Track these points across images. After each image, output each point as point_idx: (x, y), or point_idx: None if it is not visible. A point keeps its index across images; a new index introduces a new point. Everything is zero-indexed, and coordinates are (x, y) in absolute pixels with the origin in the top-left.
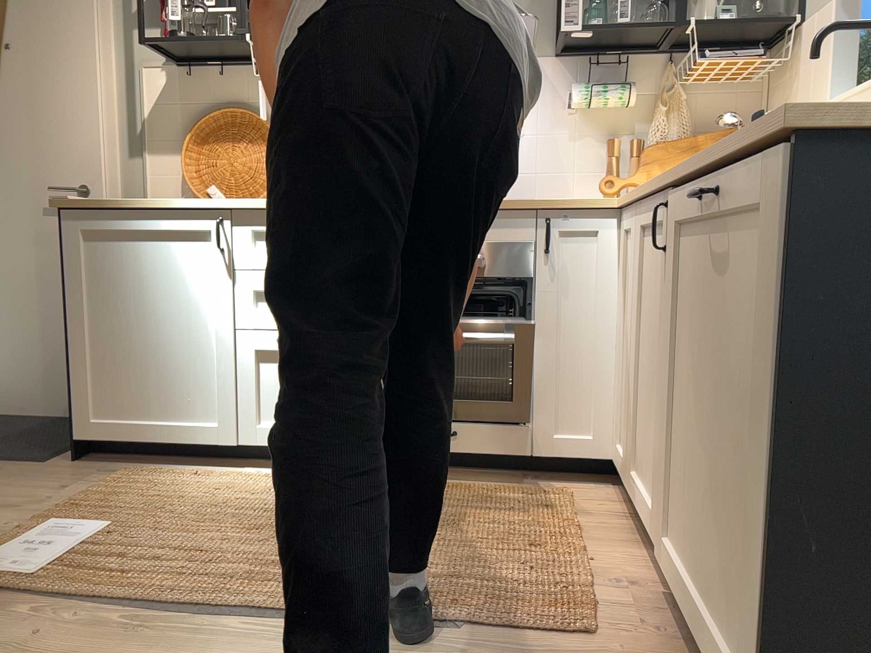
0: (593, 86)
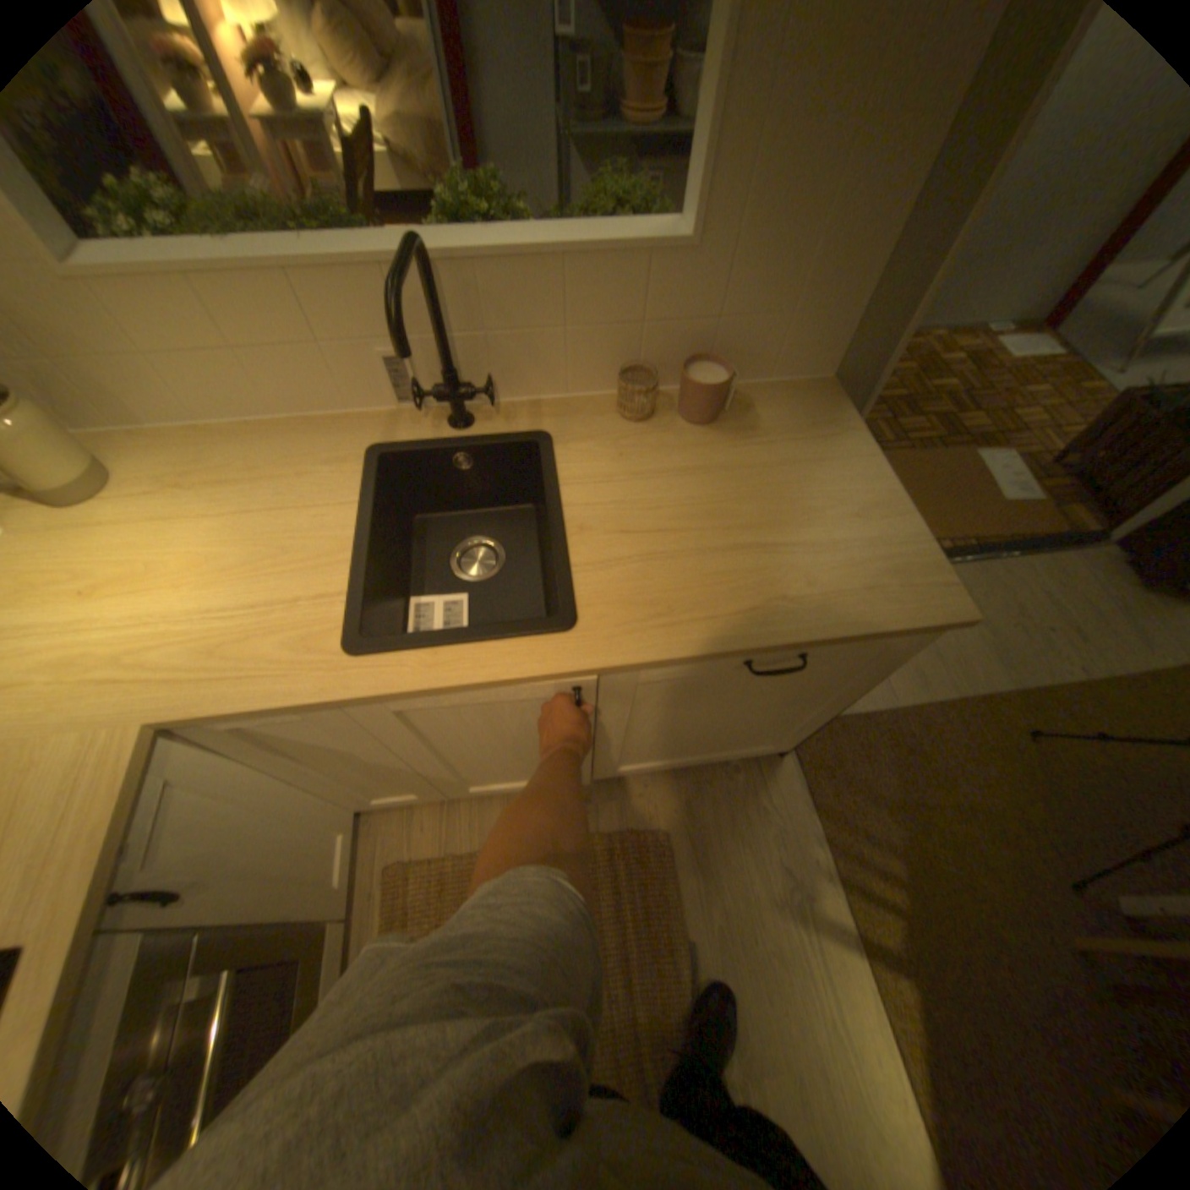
0: None
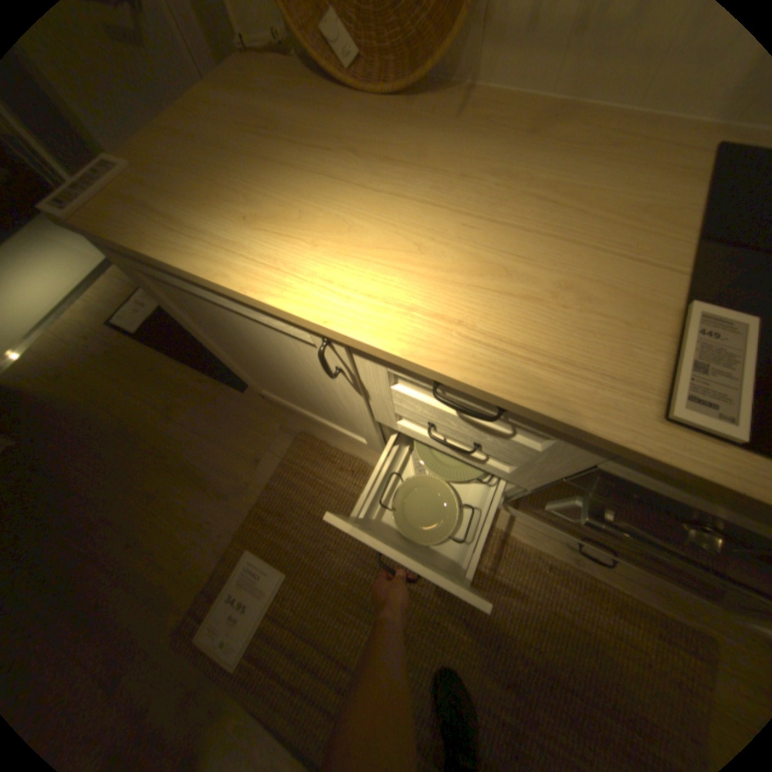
0: None
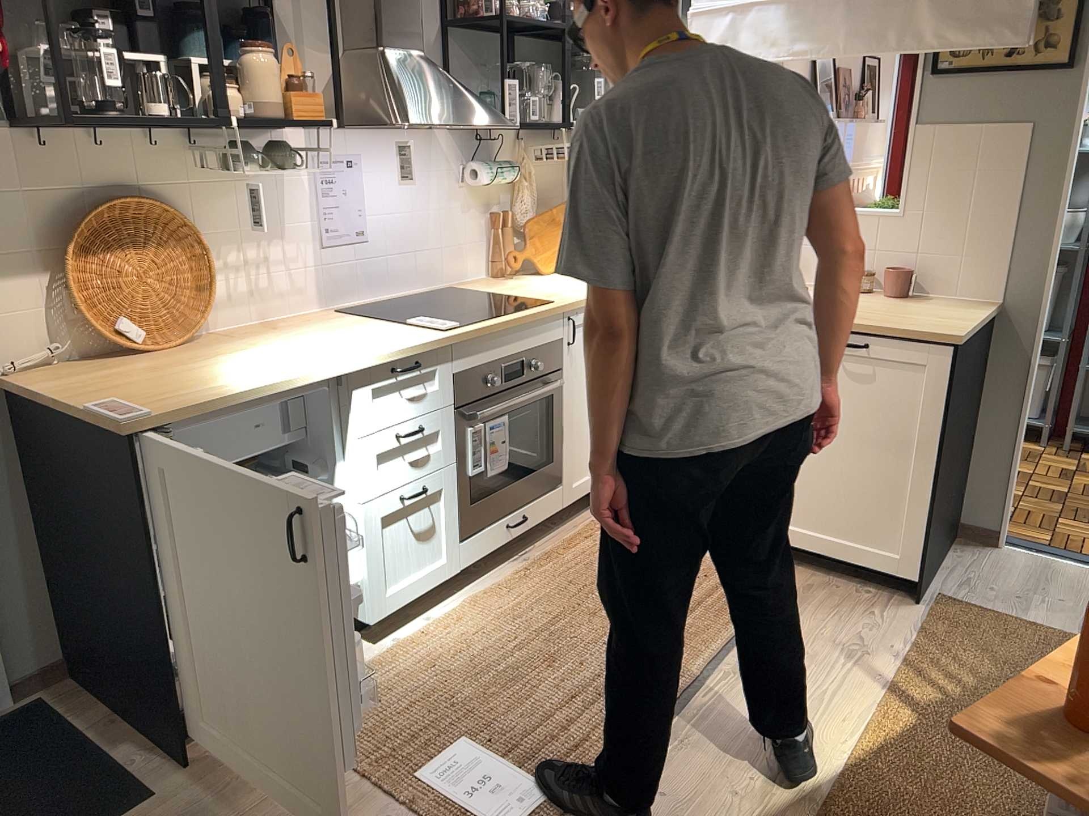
0: (494, 166)
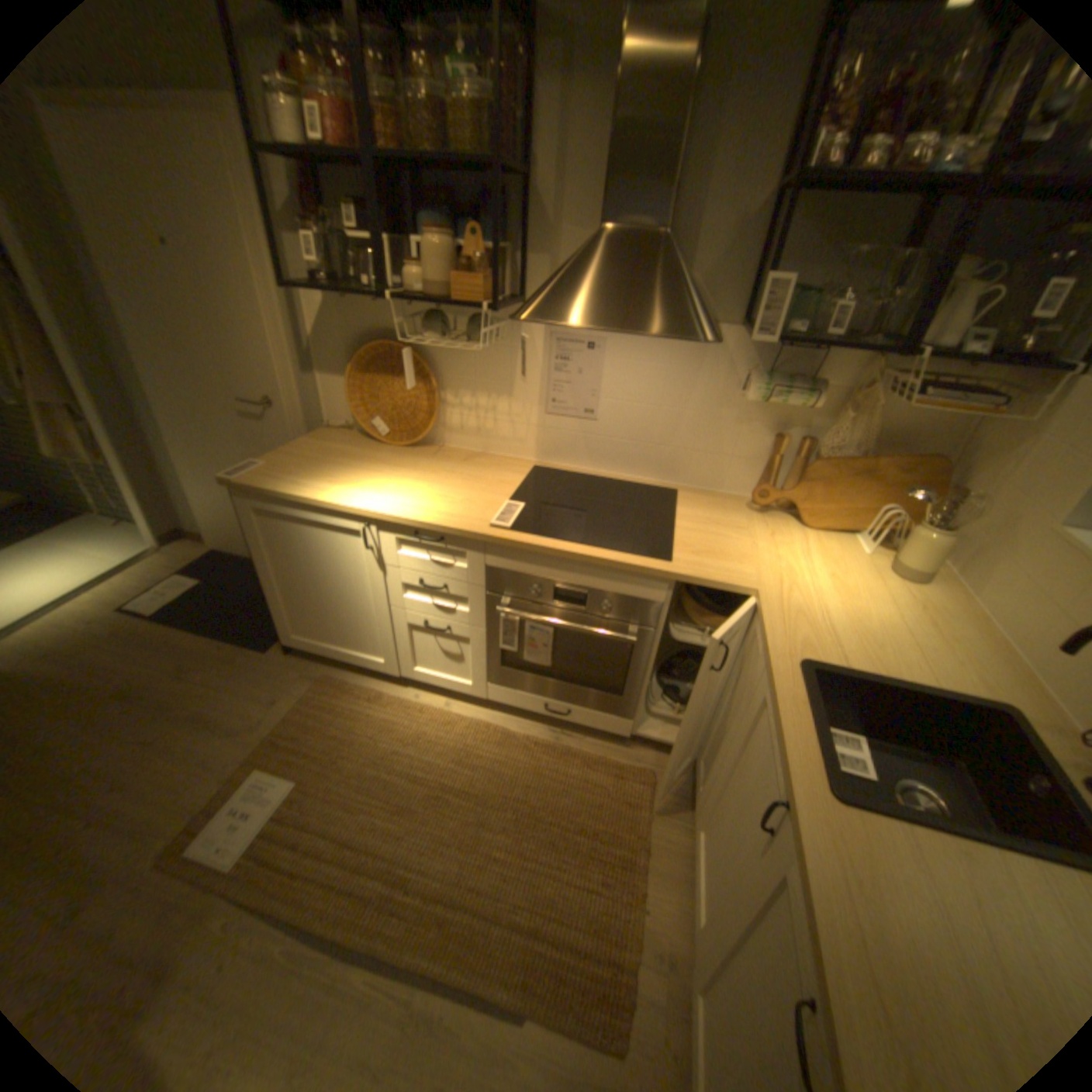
0: (778, 383)
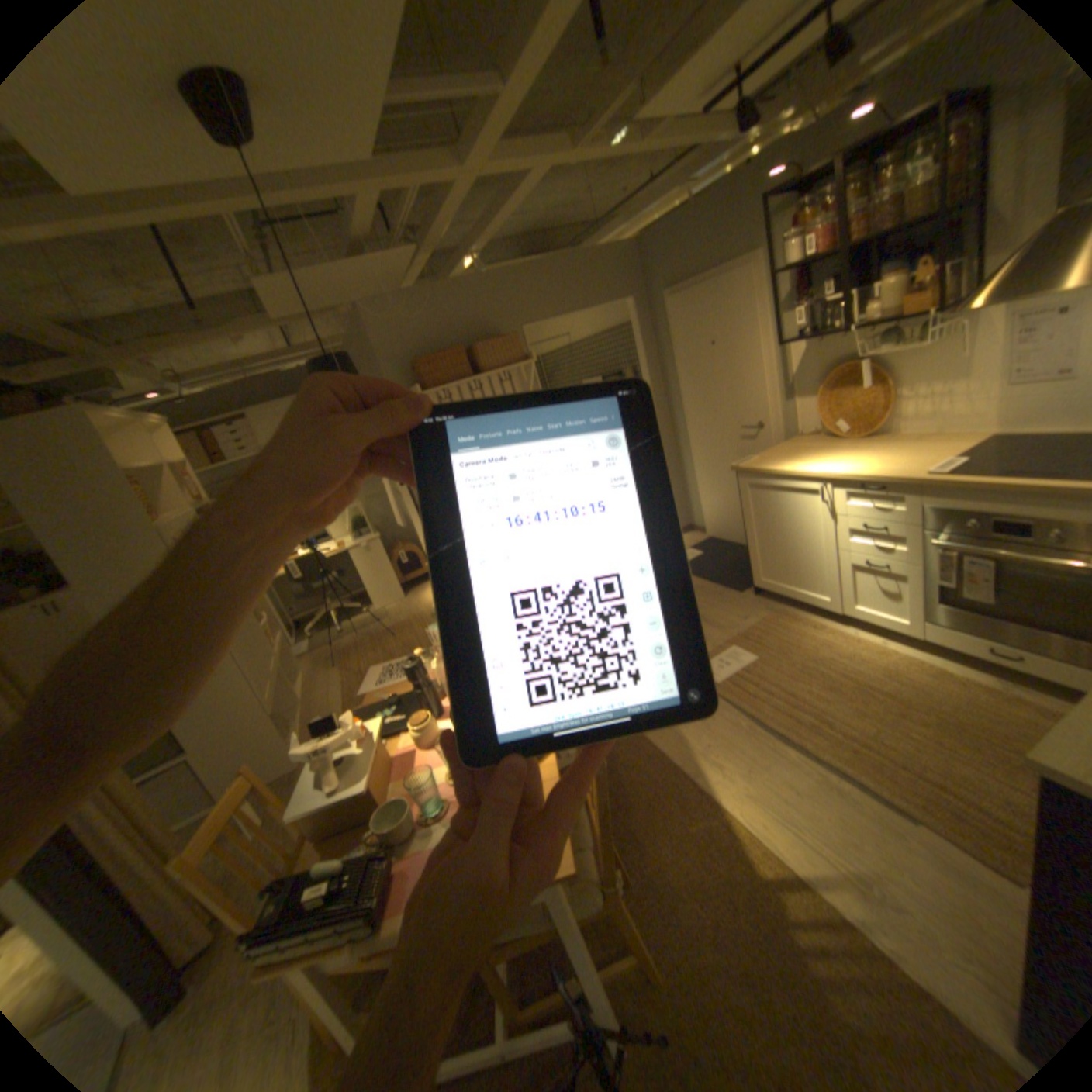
0: None
